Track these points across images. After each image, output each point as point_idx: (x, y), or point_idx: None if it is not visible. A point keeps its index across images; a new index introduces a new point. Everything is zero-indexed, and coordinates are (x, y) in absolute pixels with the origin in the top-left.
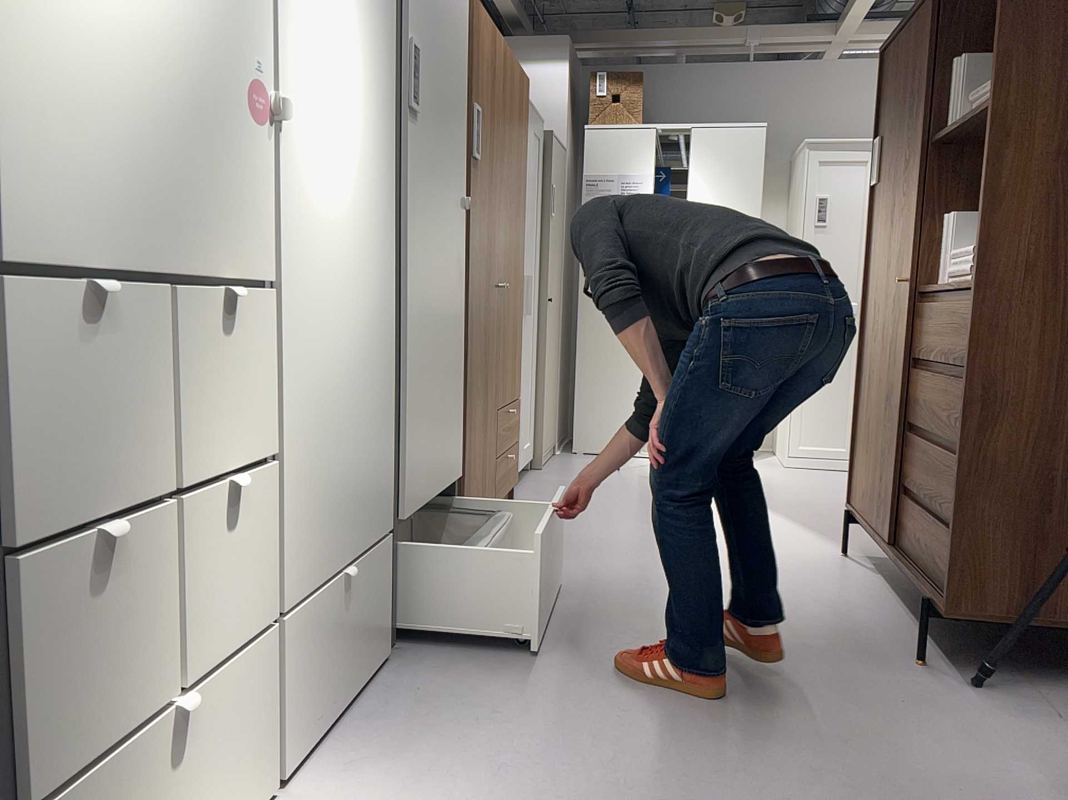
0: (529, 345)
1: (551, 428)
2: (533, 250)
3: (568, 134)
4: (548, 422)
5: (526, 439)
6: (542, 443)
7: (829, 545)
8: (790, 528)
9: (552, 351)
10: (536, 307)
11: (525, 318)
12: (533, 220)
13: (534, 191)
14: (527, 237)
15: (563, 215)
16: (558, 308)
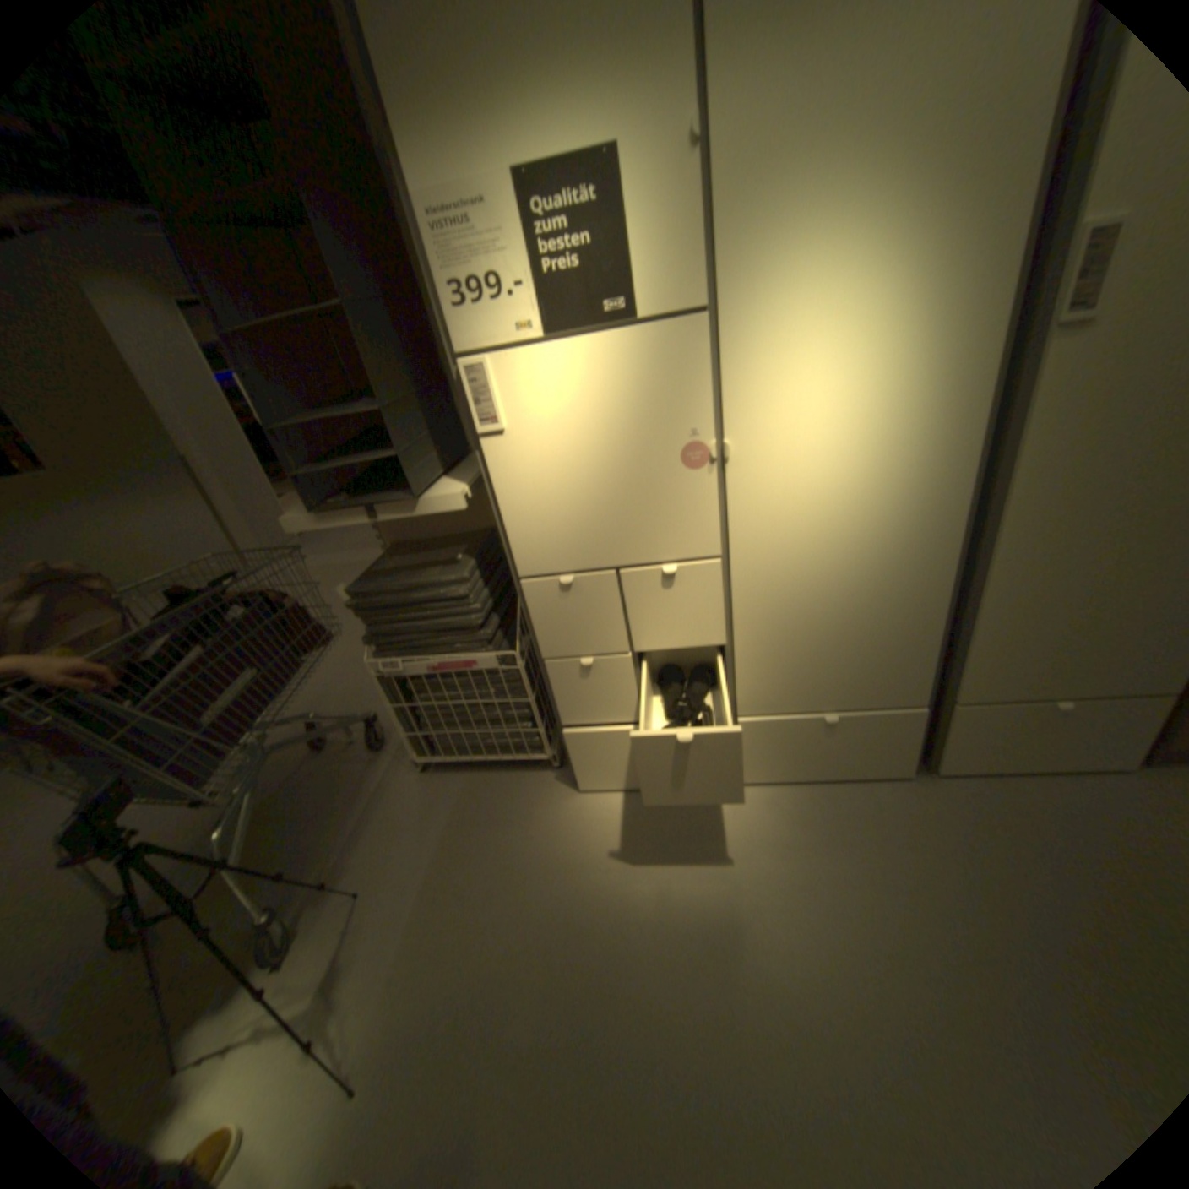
0: None
1: None
2: None
3: None
4: None
5: None
6: None
7: None
8: None
9: None
10: None
11: None
12: None
13: None
14: None
15: None
16: None
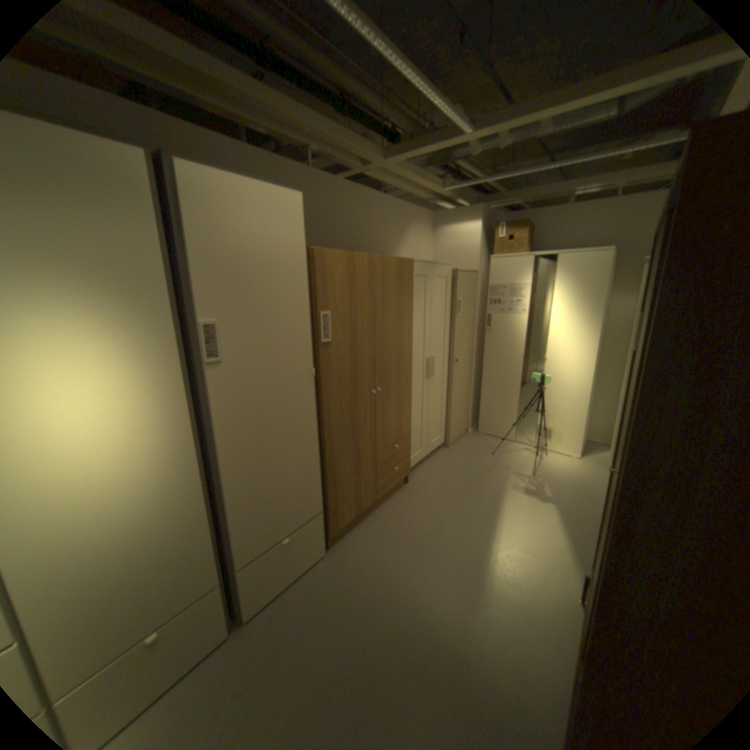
0: (438, 390)
1: (460, 423)
2: (442, 339)
3: (481, 261)
4: (457, 422)
5: (436, 436)
6: (450, 435)
7: (580, 582)
8: (563, 550)
9: (462, 385)
10: (445, 368)
11: (430, 380)
12: (441, 324)
13: (441, 308)
14: (431, 337)
15: (473, 310)
16: (469, 360)
